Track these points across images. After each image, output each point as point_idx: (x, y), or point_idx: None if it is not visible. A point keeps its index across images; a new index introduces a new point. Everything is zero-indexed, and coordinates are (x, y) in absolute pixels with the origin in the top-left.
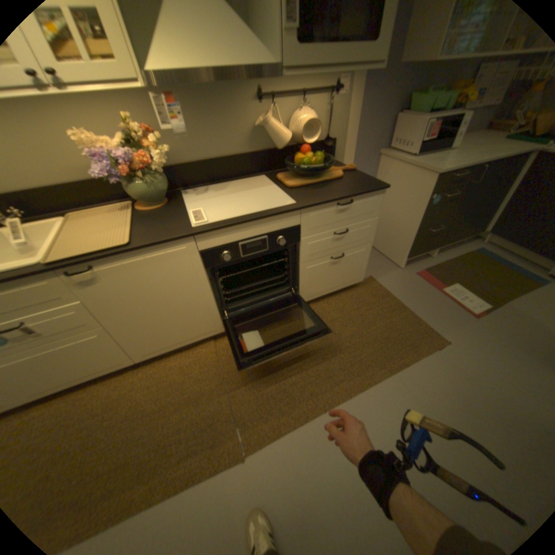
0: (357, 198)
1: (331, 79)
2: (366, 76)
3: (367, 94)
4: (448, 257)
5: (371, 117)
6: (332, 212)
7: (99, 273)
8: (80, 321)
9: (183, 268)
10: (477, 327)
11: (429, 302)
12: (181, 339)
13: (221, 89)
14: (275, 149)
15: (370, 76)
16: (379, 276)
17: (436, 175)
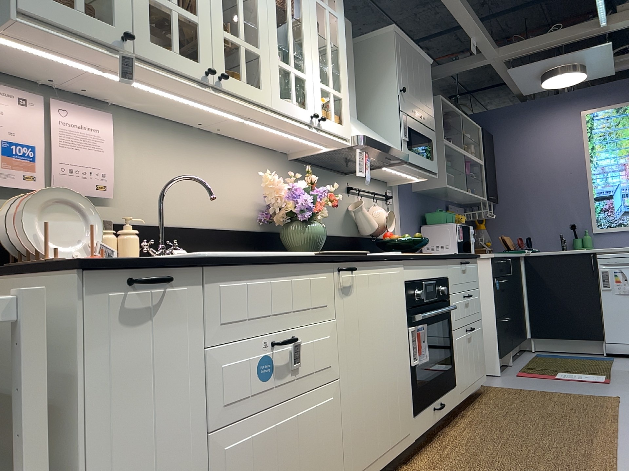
0: (468, 261)
1: (384, 191)
2: (400, 195)
3: (402, 208)
4: (523, 362)
5: (407, 227)
6: (460, 270)
7: (355, 280)
8: (327, 359)
9: (397, 299)
10: (616, 386)
11: (560, 385)
12: (386, 444)
13: (329, 177)
14: (360, 237)
15: (402, 195)
16: (489, 384)
17: (489, 260)
